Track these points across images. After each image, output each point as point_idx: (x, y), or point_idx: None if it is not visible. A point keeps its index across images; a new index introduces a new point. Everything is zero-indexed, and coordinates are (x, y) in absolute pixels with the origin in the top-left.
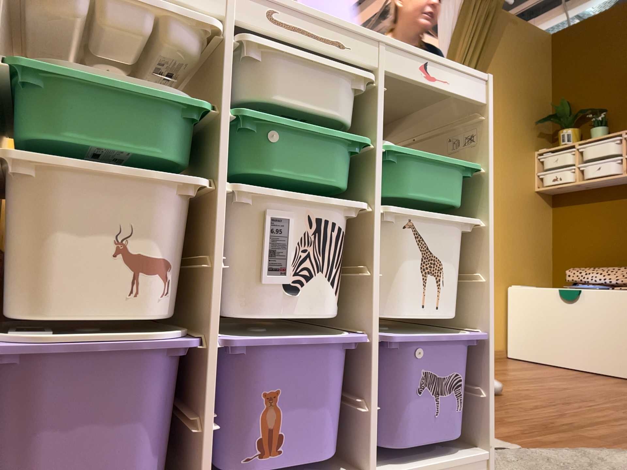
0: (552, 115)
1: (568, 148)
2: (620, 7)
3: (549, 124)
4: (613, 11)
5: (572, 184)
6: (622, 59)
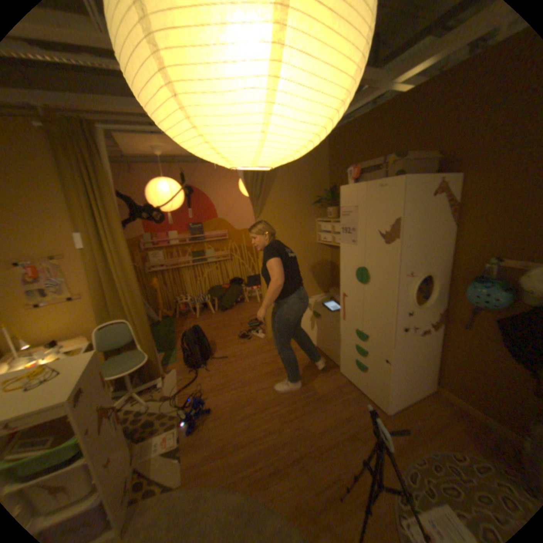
0: (327, 194)
1: (331, 221)
2: (363, 116)
3: (323, 202)
4: (359, 118)
5: (332, 244)
6: (362, 159)
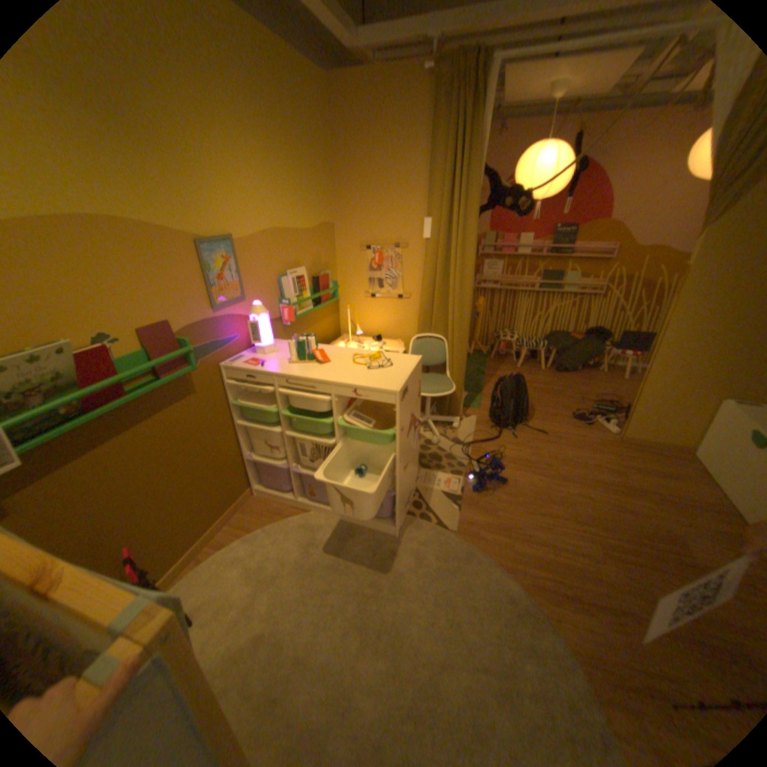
0: None
1: None
2: None
3: None
4: None
5: None
6: None
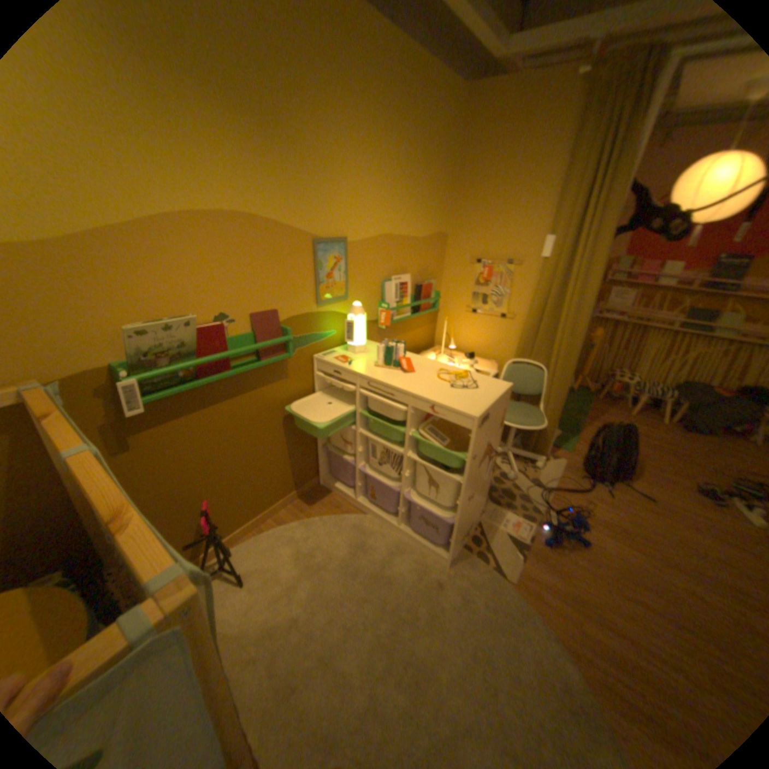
0: None
1: None
2: None
3: None
4: None
5: None
6: None
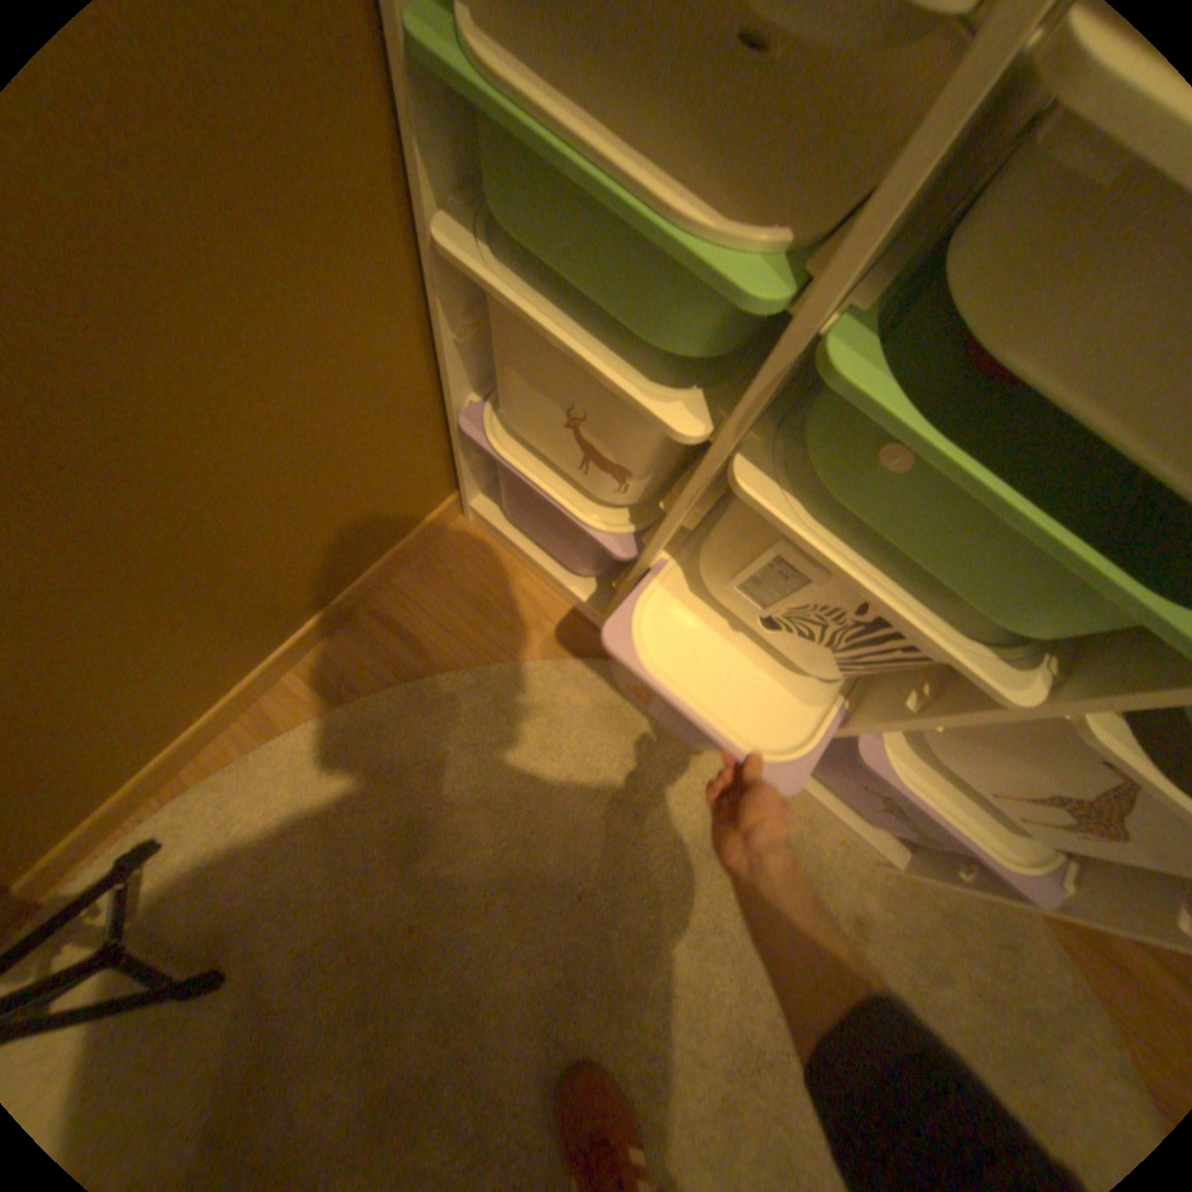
0: None
1: None
2: None
3: None
4: None
5: None
6: None
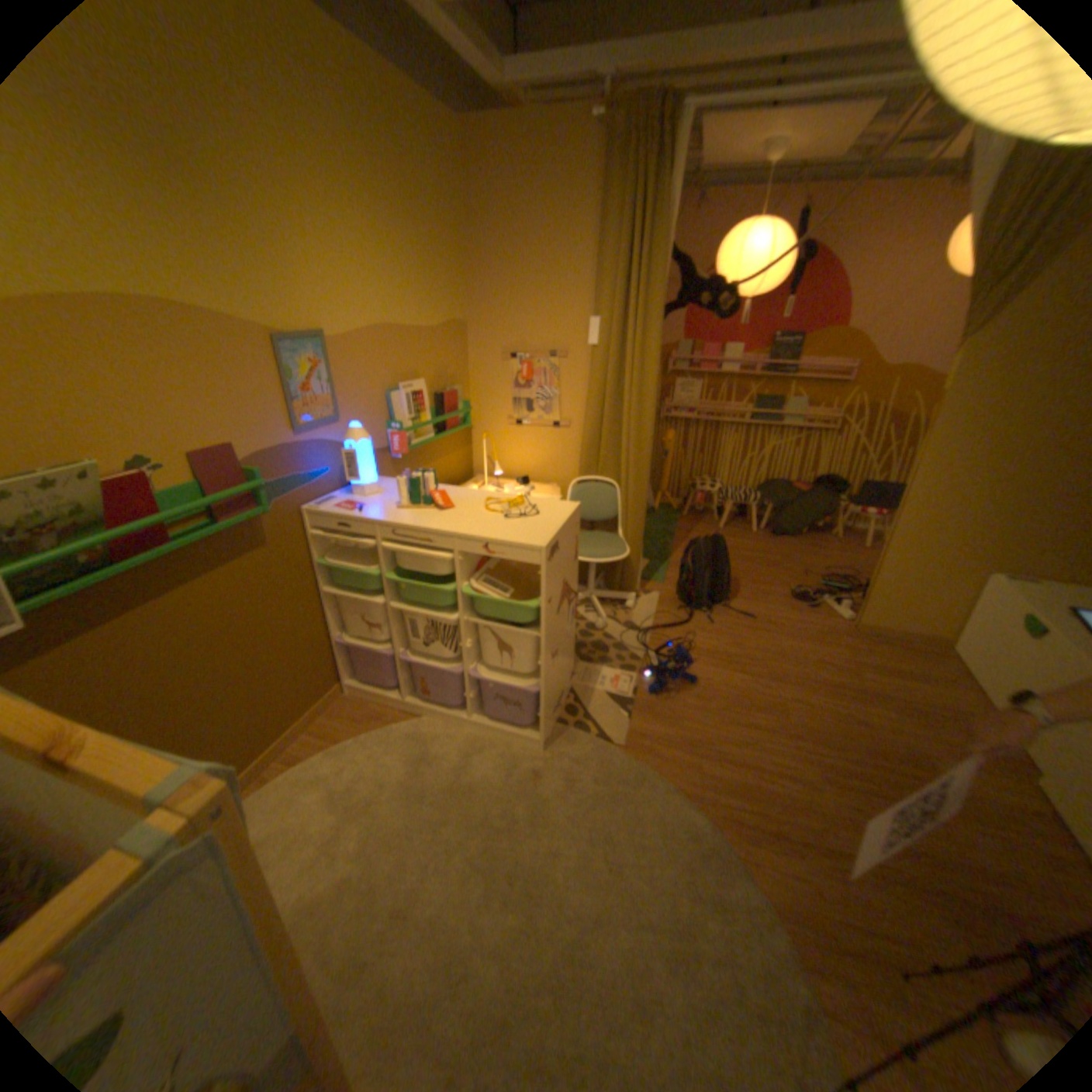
0: None
1: None
2: None
3: None
4: None
5: None
6: None
